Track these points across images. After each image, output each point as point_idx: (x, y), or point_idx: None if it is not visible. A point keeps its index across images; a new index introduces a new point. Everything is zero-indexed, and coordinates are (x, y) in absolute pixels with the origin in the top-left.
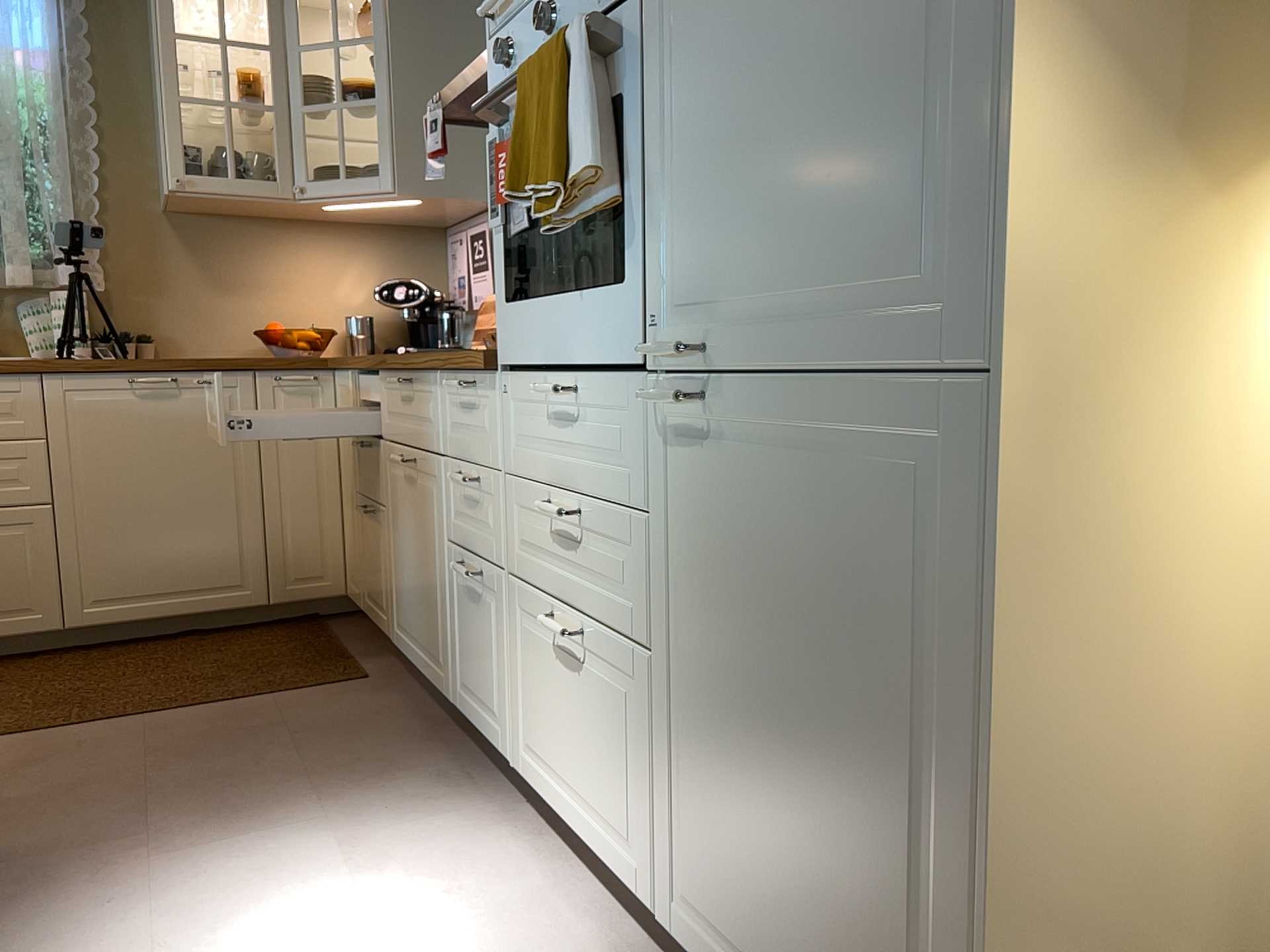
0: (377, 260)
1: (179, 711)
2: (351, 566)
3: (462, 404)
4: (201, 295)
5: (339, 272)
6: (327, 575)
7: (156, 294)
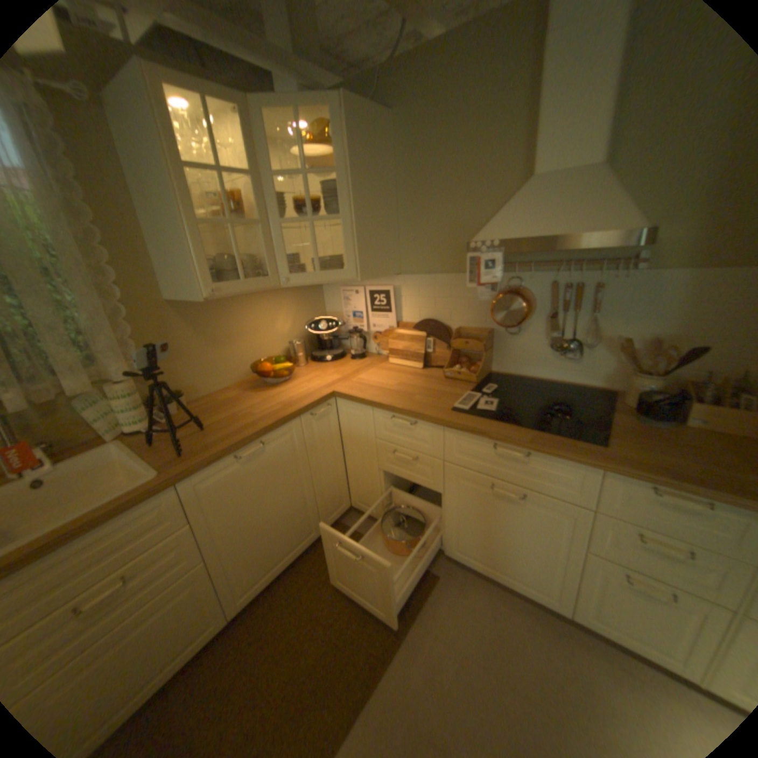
0: (293, 304)
1: (387, 672)
2: (364, 498)
3: (669, 504)
4: (203, 353)
5: (276, 316)
6: (344, 502)
7: (174, 361)
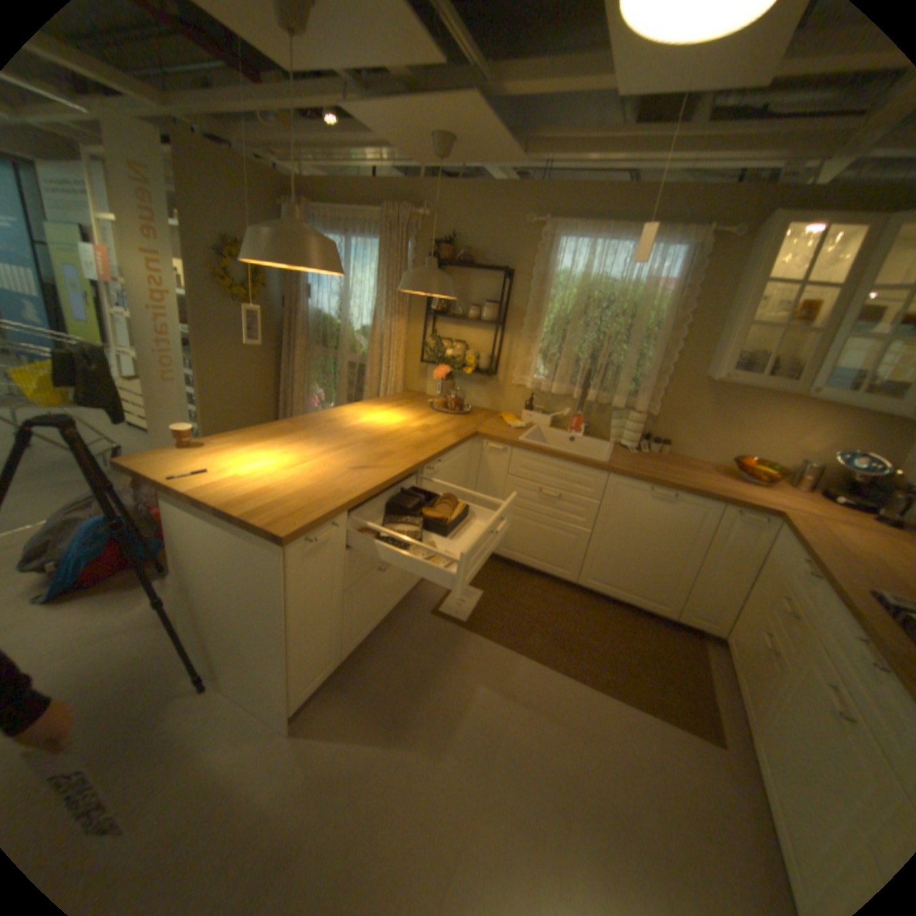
0: (850, 427)
1: (610, 698)
2: (740, 637)
3: None
4: (709, 425)
5: (813, 429)
6: (720, 626)
7: (683, 419)
